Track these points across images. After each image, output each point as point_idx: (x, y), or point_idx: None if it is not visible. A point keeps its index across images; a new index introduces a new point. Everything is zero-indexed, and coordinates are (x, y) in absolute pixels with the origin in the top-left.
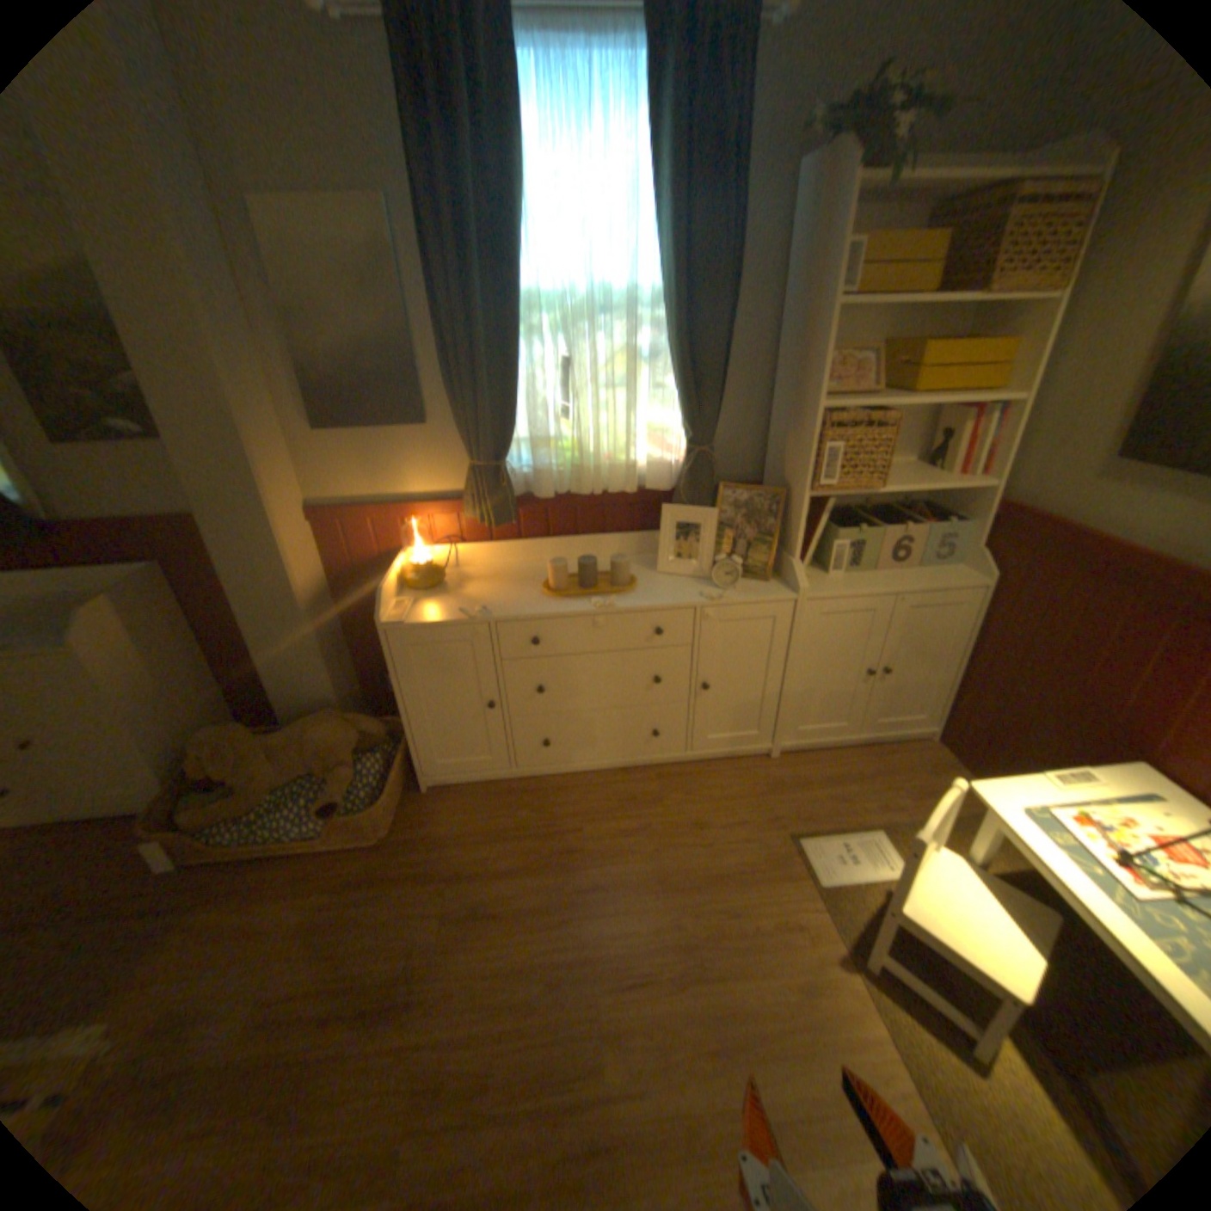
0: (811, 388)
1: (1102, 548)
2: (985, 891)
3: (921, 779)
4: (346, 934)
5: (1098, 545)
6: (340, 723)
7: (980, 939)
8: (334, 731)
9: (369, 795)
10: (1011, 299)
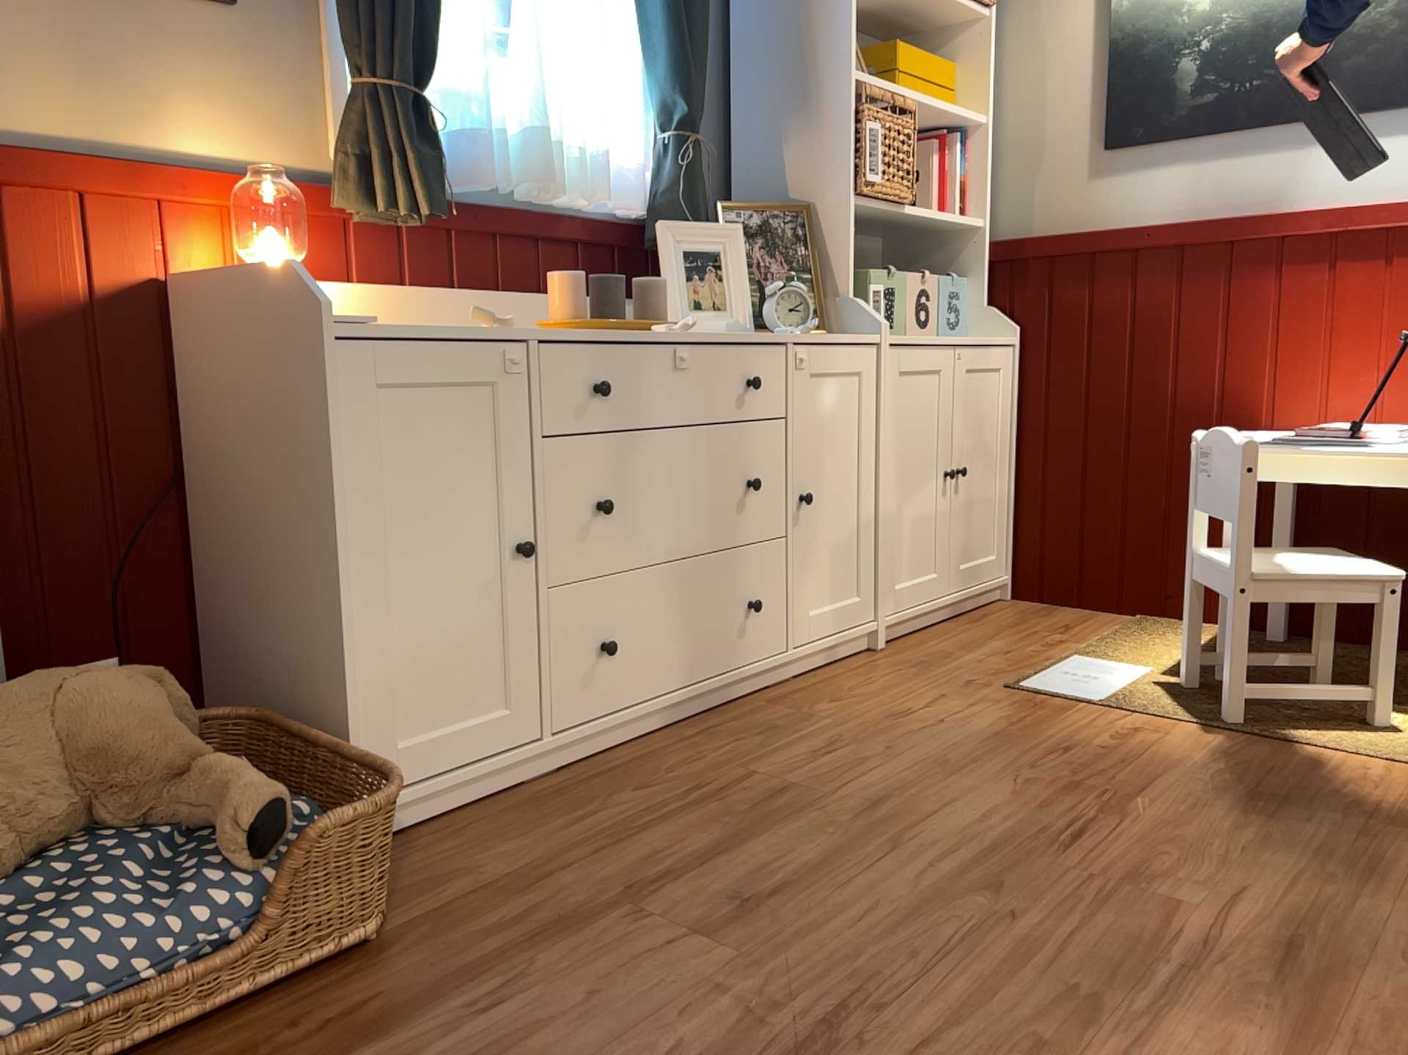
0: (826, 57)
1: (1127, 239)
2: (1268, 552)
3: (1038, 620)
4: (523, 1052)
5: (1121, 238)
6: (126, 675)
7: (1316, 565)
8: (132, 684)
9: (312, 811)
10: (945, 17)
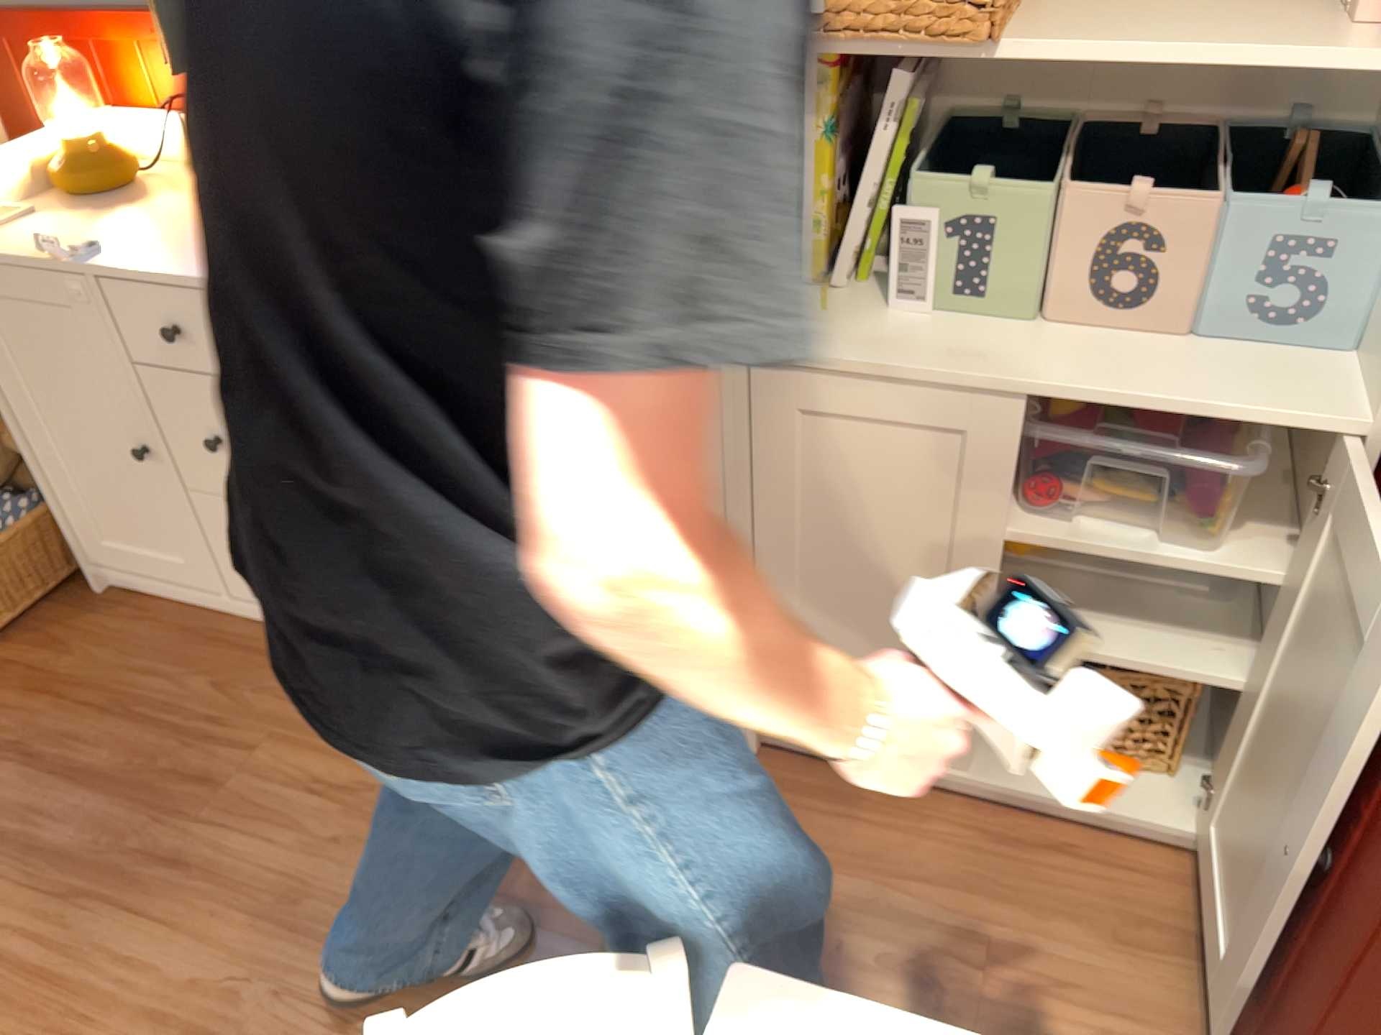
0: None
1: None
2: None
3: (1067, 928)
4: None
5: None
6: None
7: None
8: None
9: None
10: None
